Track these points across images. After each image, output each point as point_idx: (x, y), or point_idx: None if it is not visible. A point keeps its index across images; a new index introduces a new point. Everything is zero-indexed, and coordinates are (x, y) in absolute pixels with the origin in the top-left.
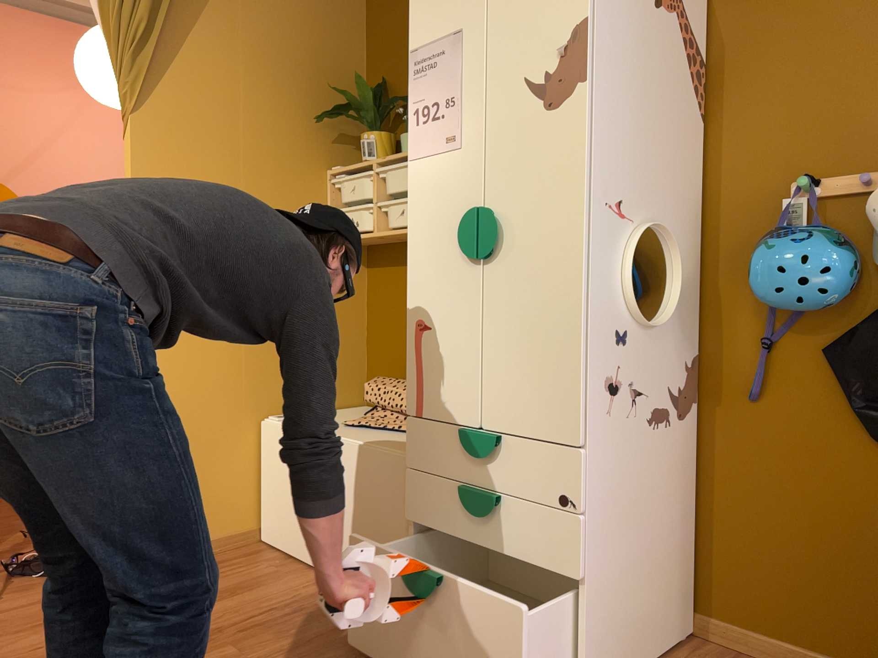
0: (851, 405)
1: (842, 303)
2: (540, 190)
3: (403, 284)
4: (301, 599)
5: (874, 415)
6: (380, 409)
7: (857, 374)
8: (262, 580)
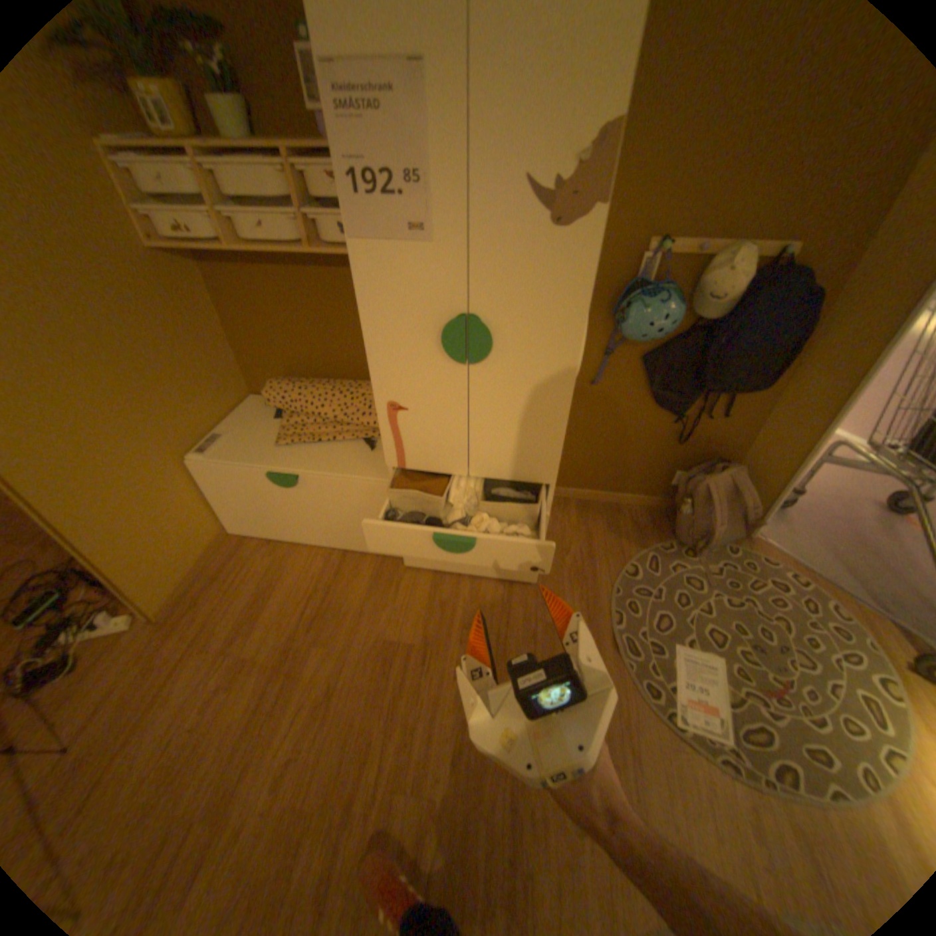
0: (651, 390)
1: (667, 336)
2: (537, 310)
3: (257, 285)
4: (318, 578)
5: (661, 395)
6: (290, 413)
7: (659, 374)
8: (272, 575)
